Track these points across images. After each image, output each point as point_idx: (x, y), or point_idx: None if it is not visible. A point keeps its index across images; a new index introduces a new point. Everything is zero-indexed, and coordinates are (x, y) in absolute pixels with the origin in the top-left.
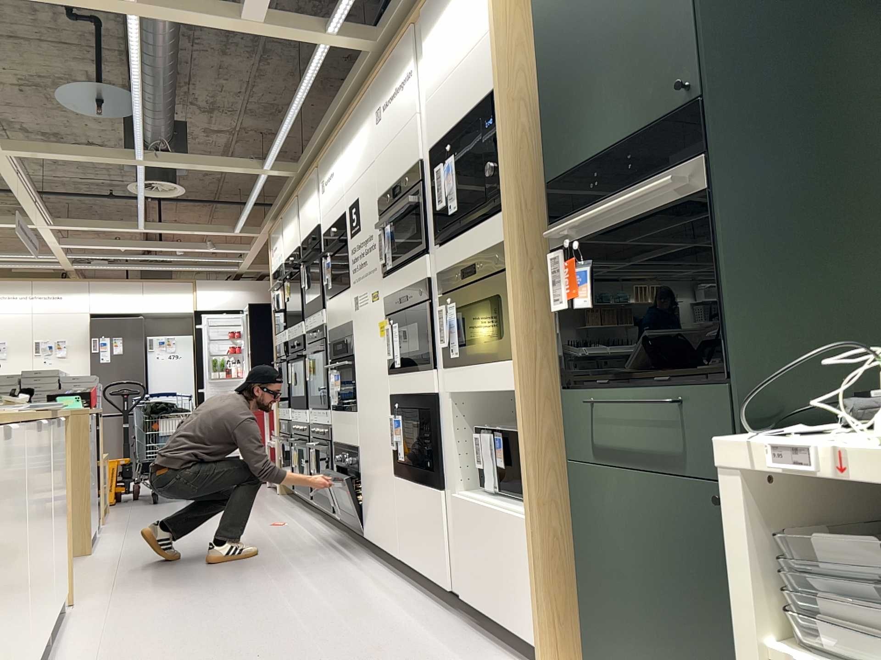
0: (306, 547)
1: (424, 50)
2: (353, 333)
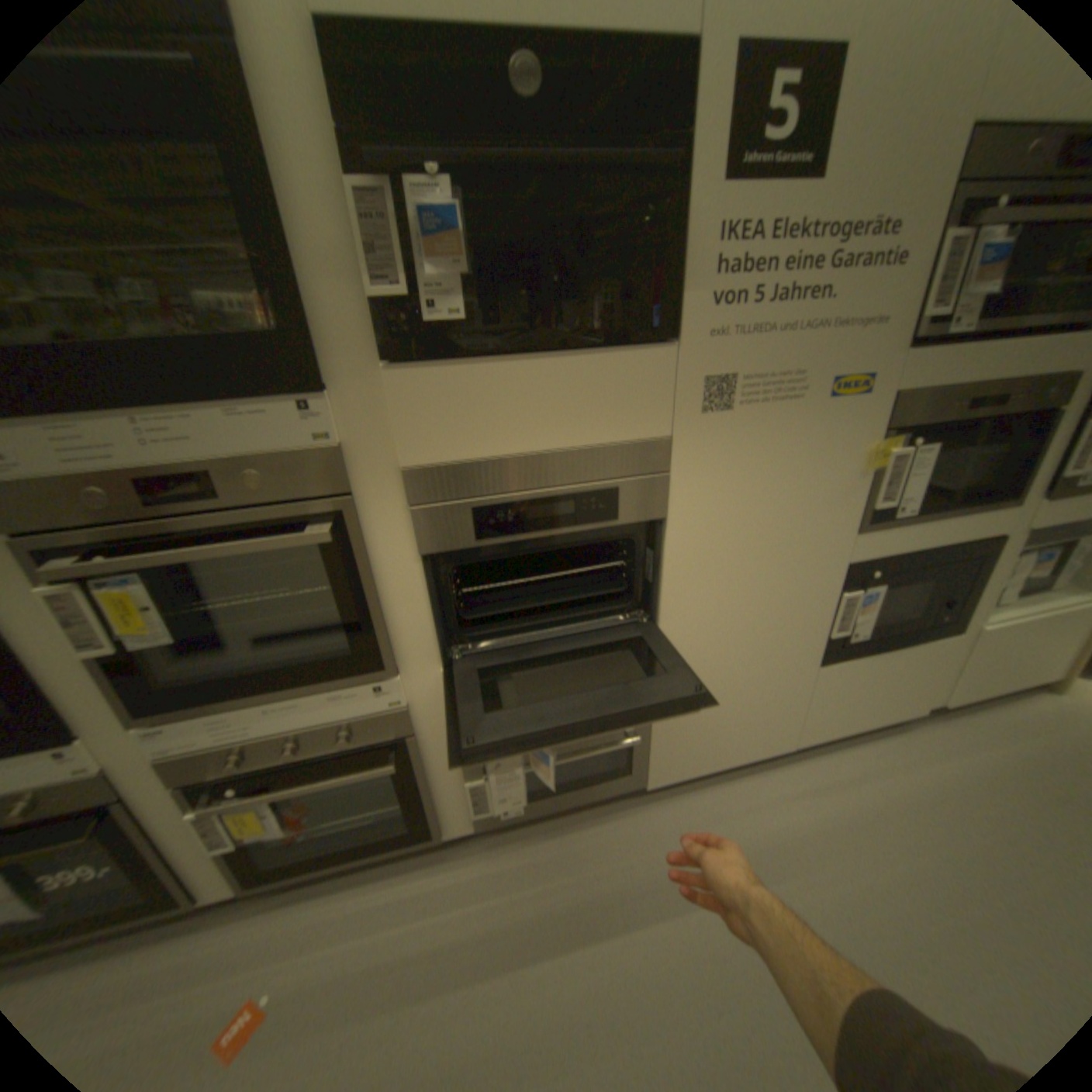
0: (544, 922)
1: None
2: (676, 469)
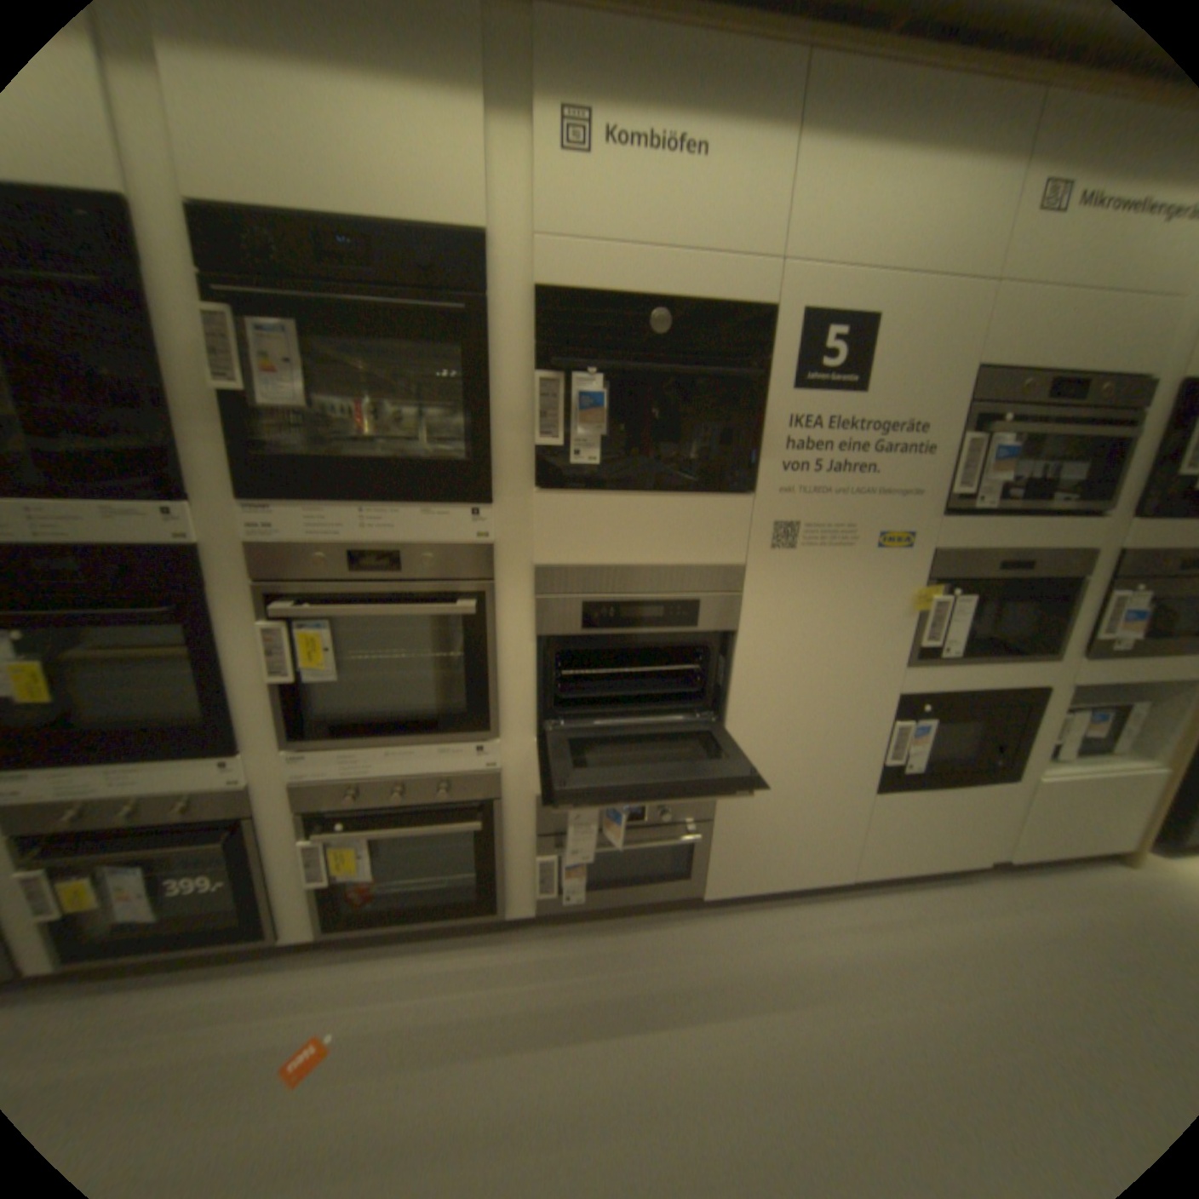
0: (594, 1010)
1: None
2: (748, 591)
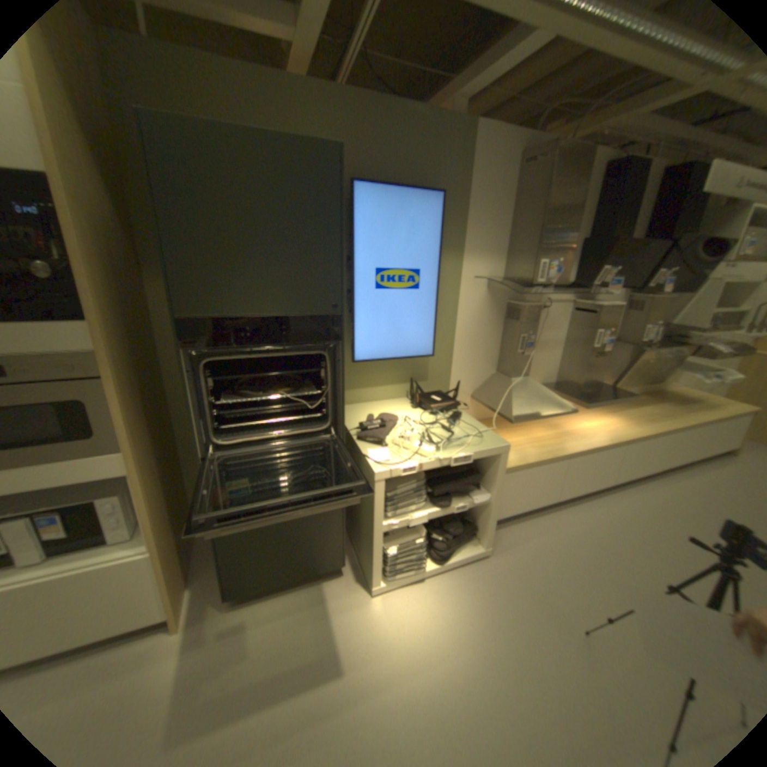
0: None
1: None
2: None
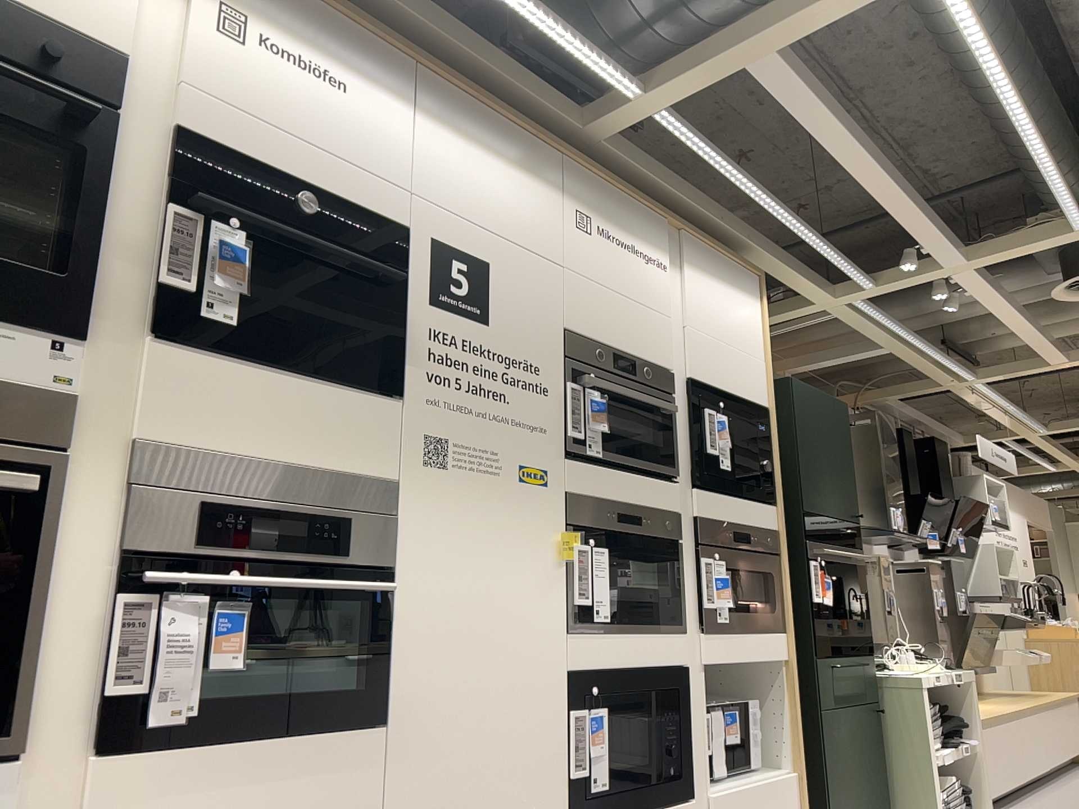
0: None
1: (686, 273)
2: (403, 515)
